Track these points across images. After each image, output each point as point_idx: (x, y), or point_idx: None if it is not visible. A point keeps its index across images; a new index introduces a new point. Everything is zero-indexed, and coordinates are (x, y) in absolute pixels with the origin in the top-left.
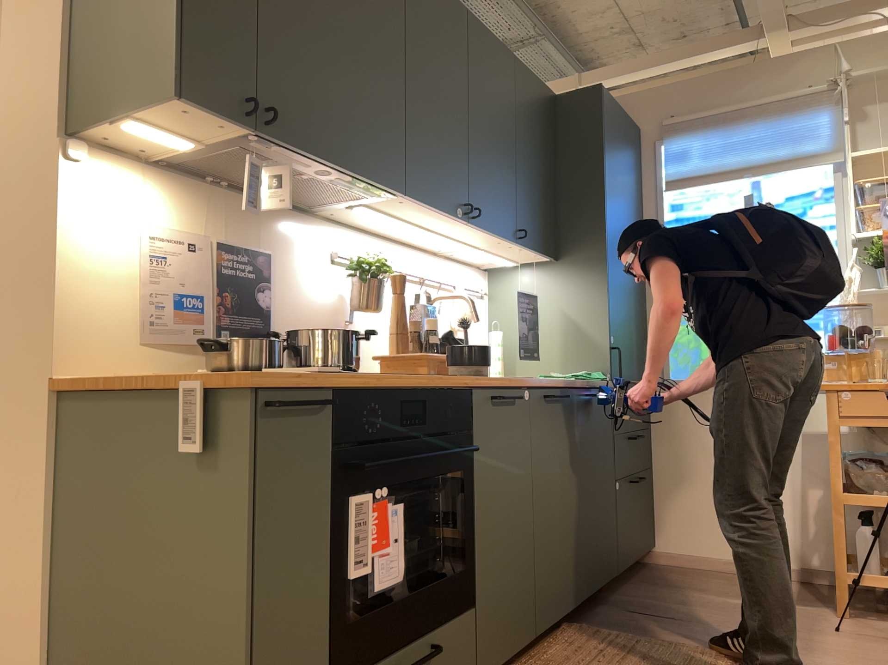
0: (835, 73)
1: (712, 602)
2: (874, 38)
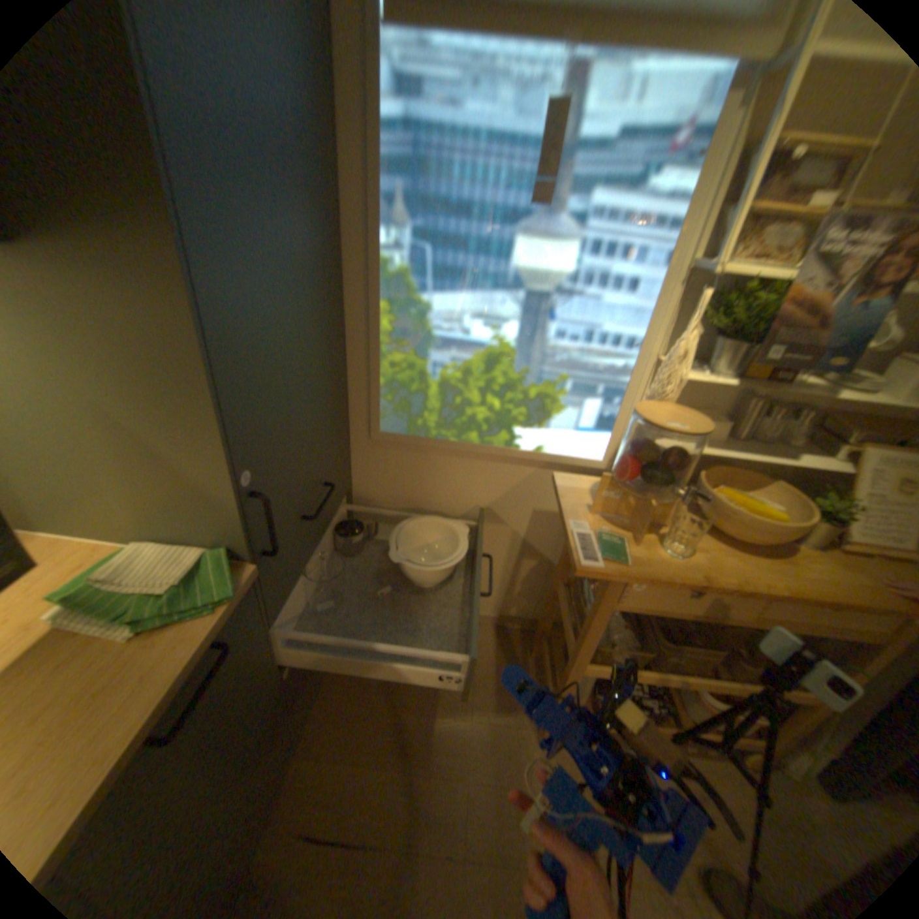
0: None
1: (411, 742)
2: None
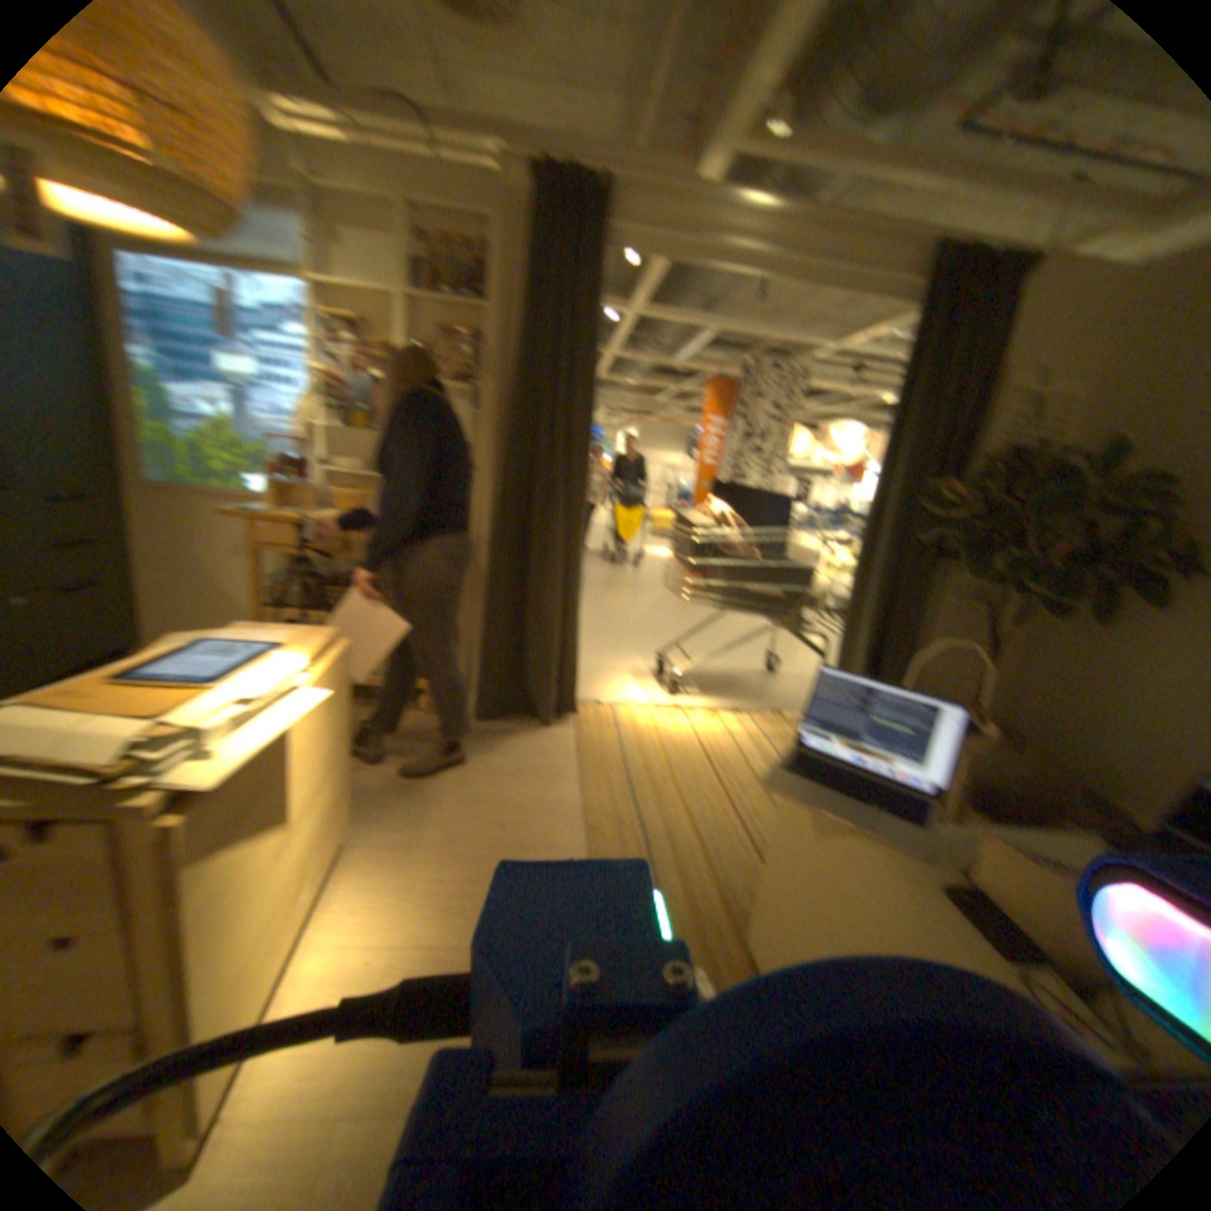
0: (316, 171)
1: None
2: (354, 143)
